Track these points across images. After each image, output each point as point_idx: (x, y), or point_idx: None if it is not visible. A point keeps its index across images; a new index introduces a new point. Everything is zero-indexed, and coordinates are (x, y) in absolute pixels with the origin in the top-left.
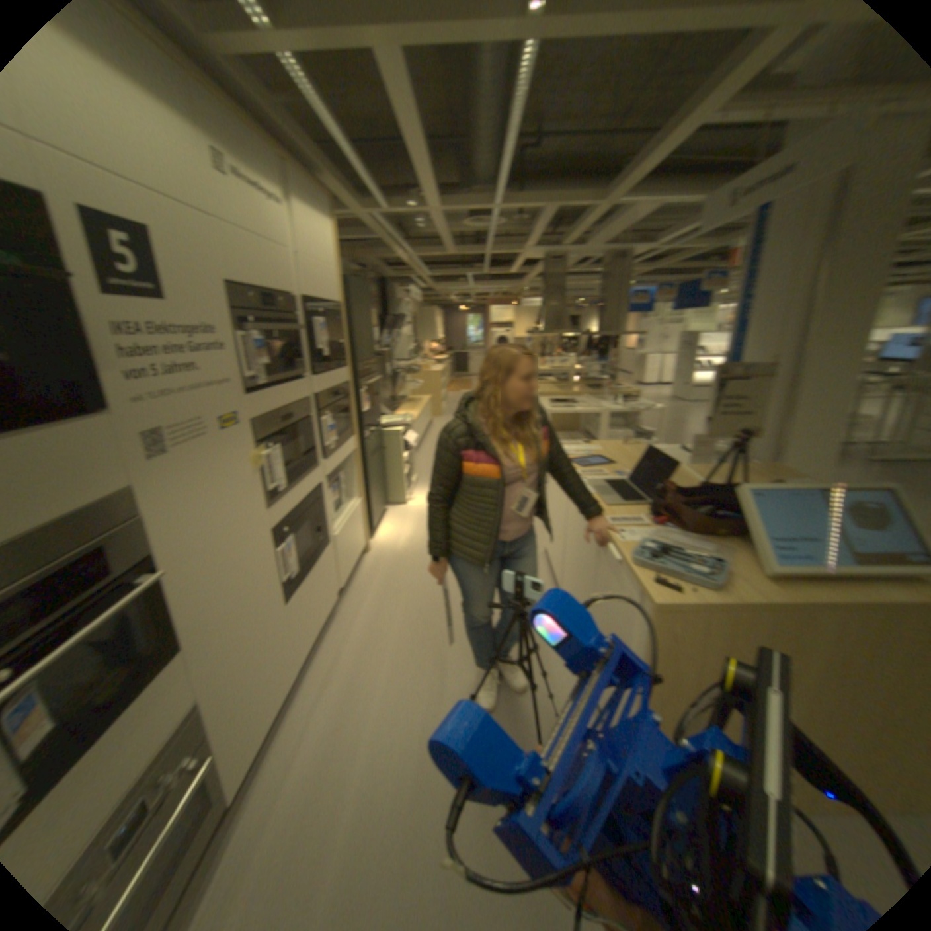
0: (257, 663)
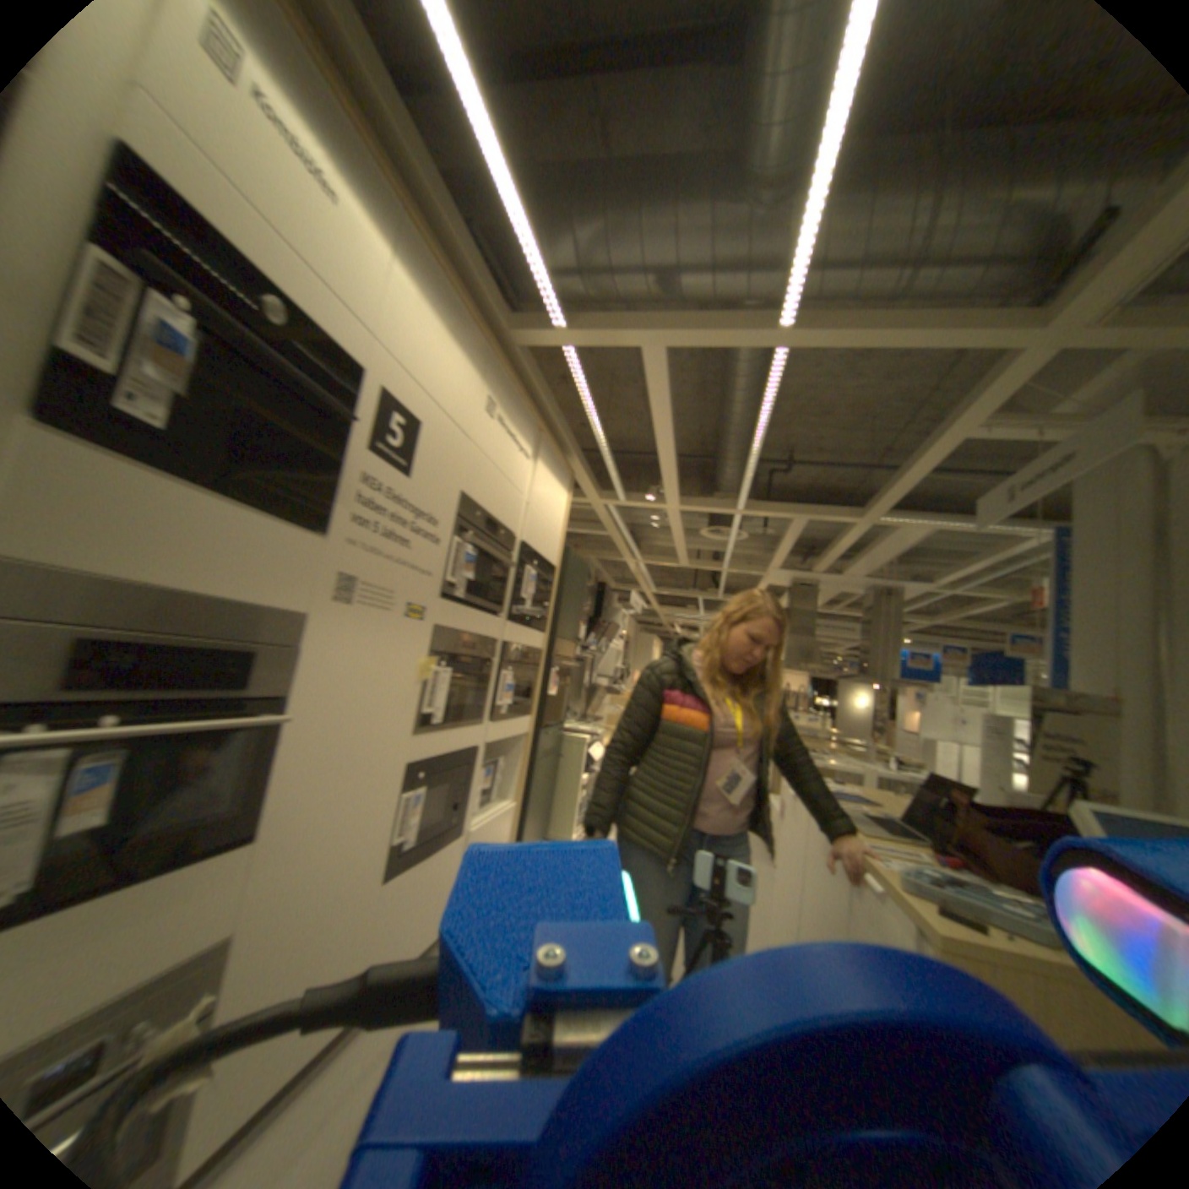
0: (327, 948)
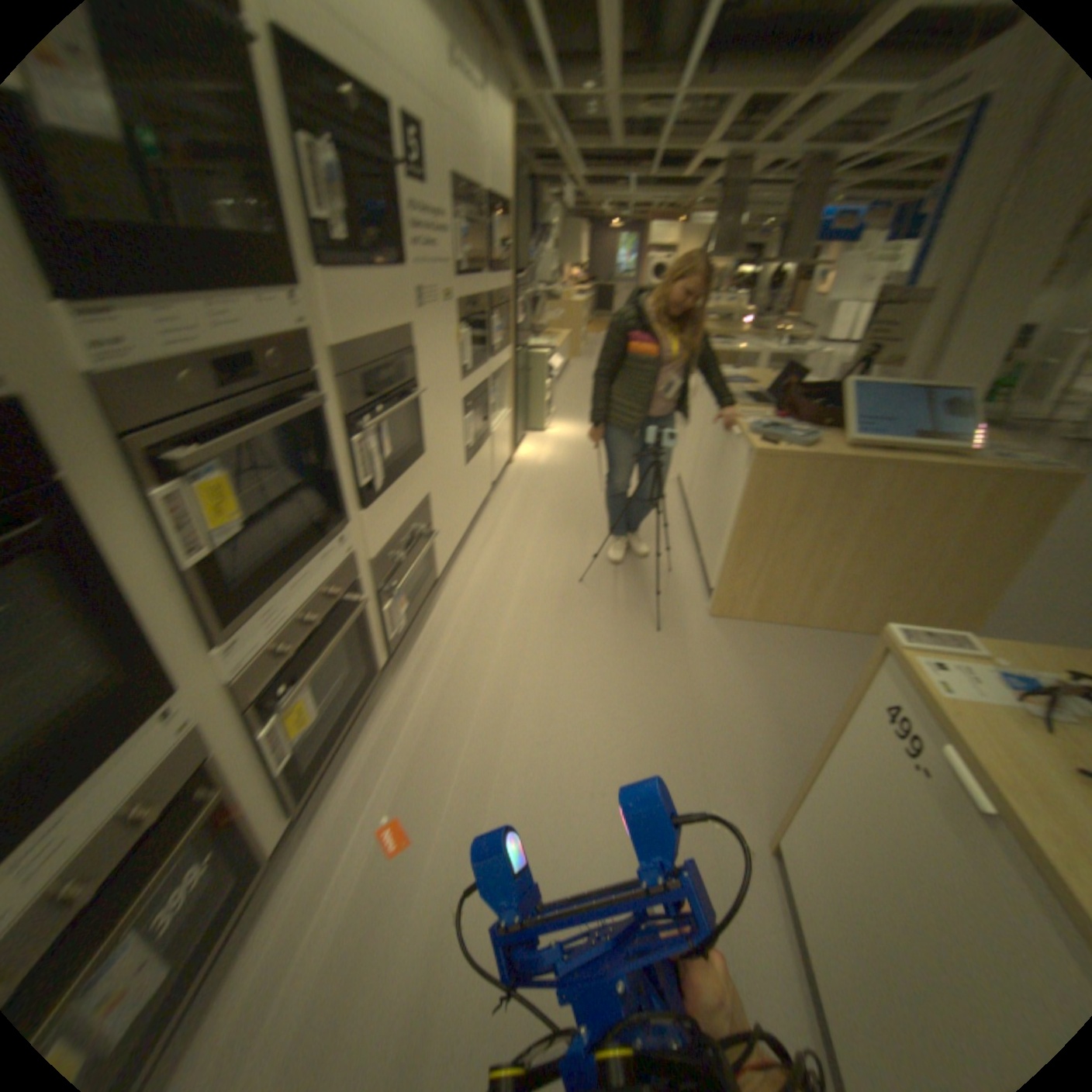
0: (455, 497)
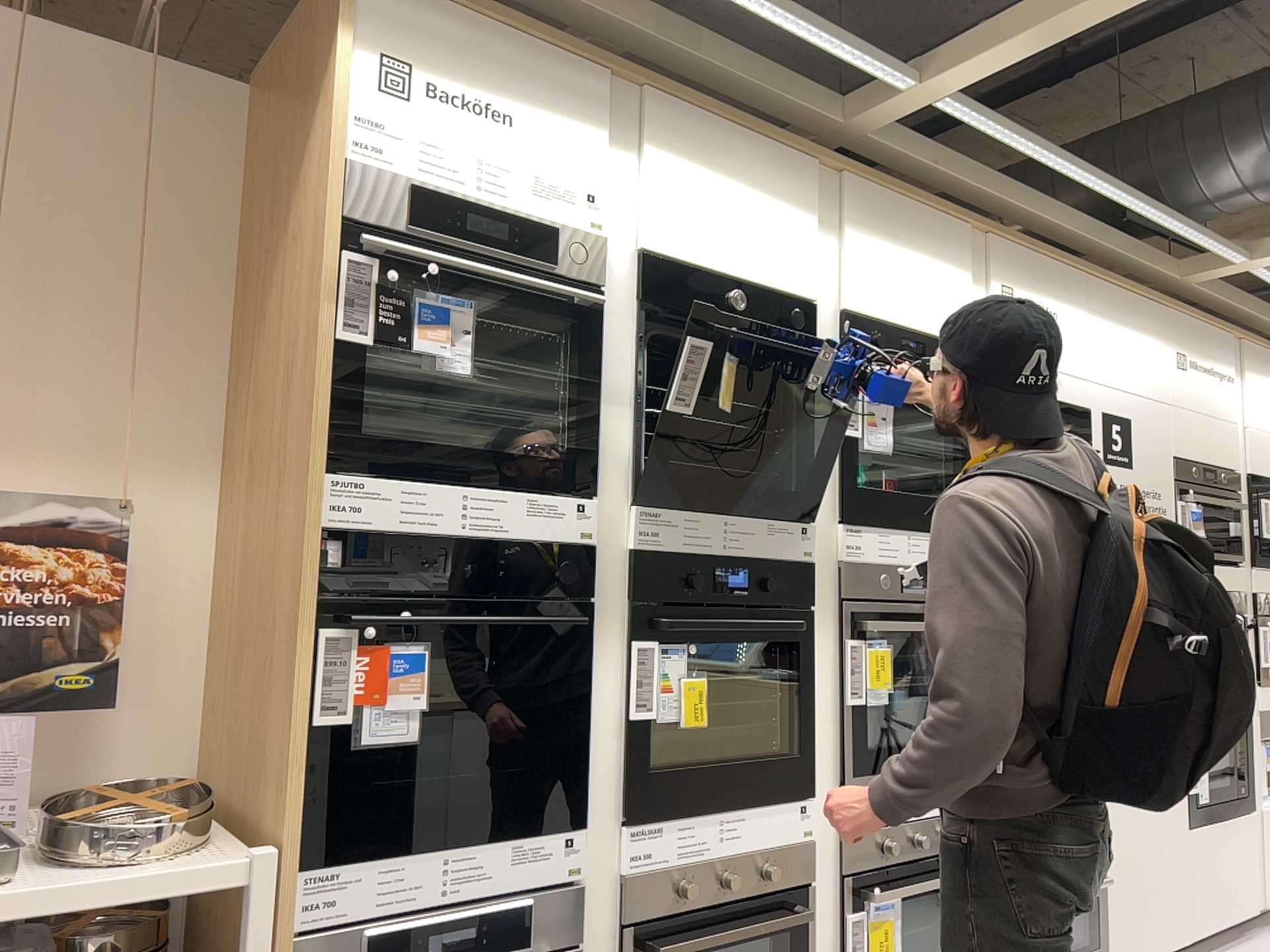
0: (1157, 861)
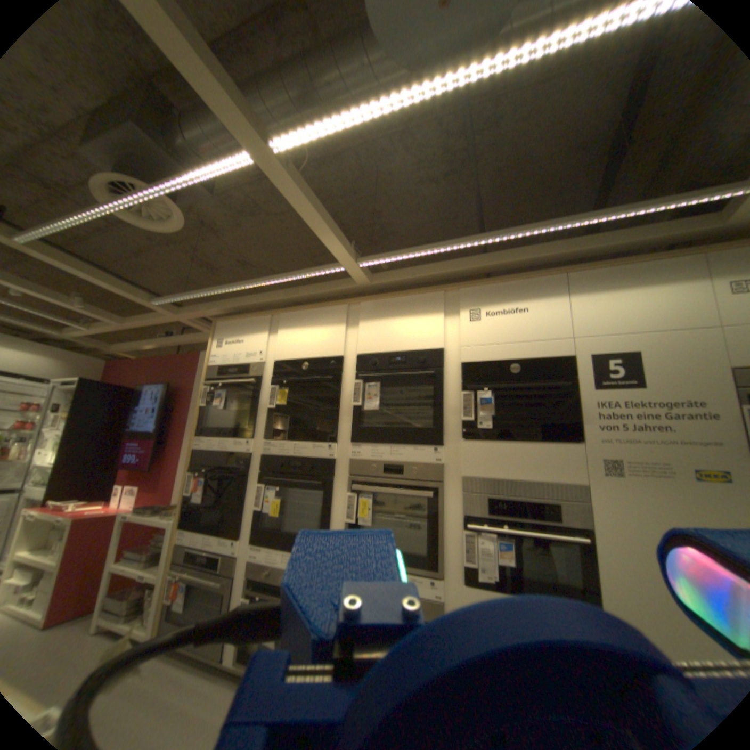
0: None
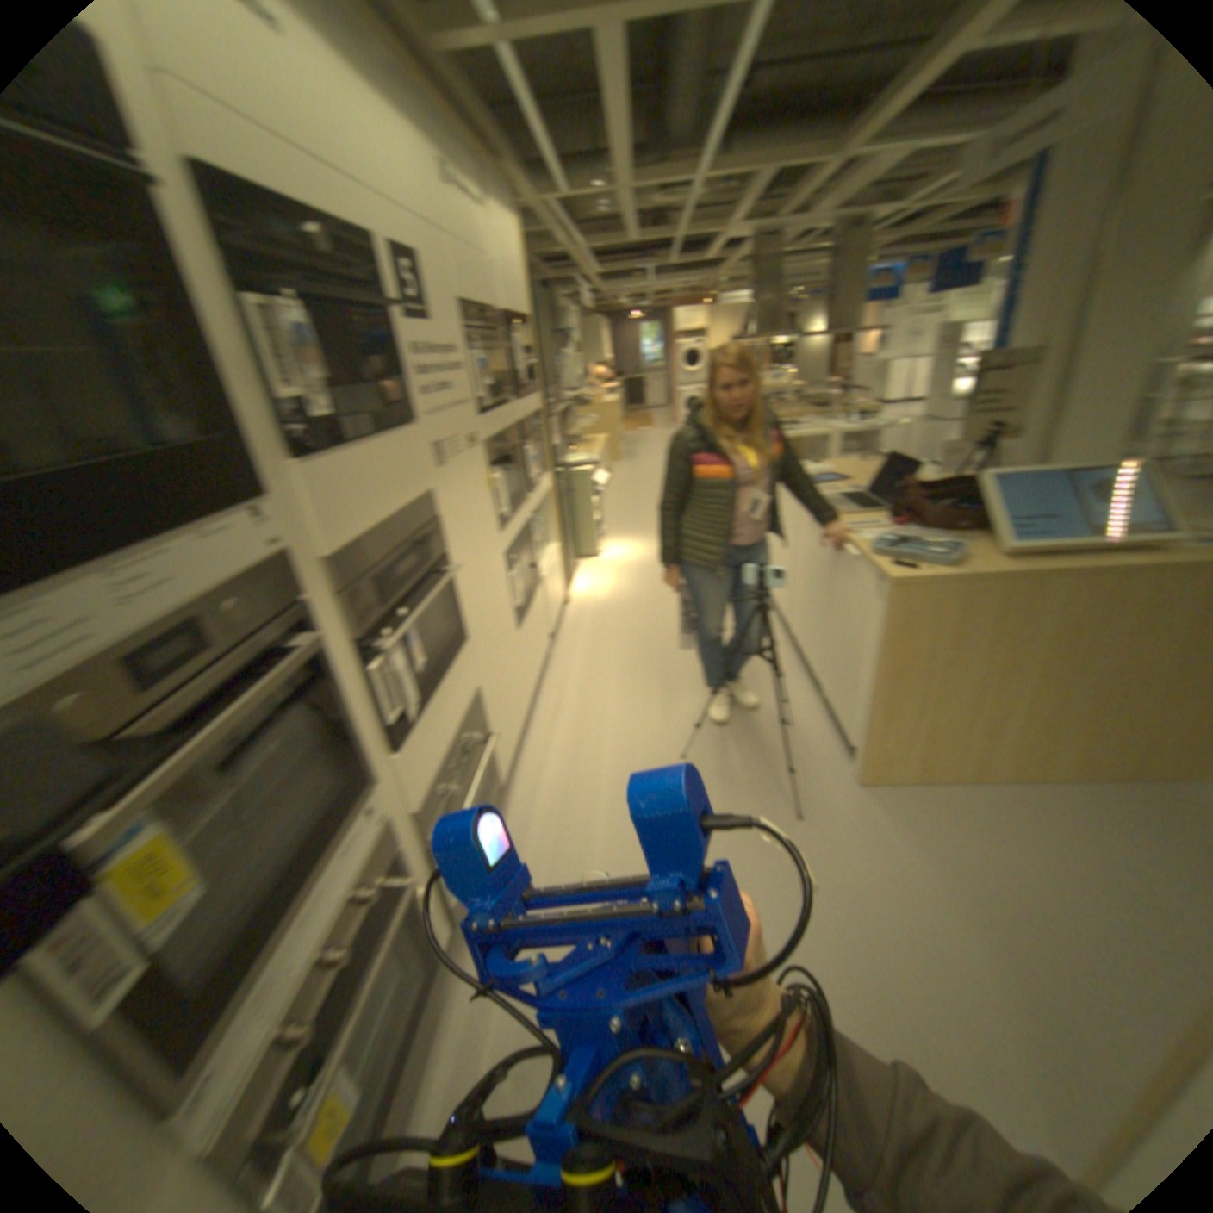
0: (512, 676)
